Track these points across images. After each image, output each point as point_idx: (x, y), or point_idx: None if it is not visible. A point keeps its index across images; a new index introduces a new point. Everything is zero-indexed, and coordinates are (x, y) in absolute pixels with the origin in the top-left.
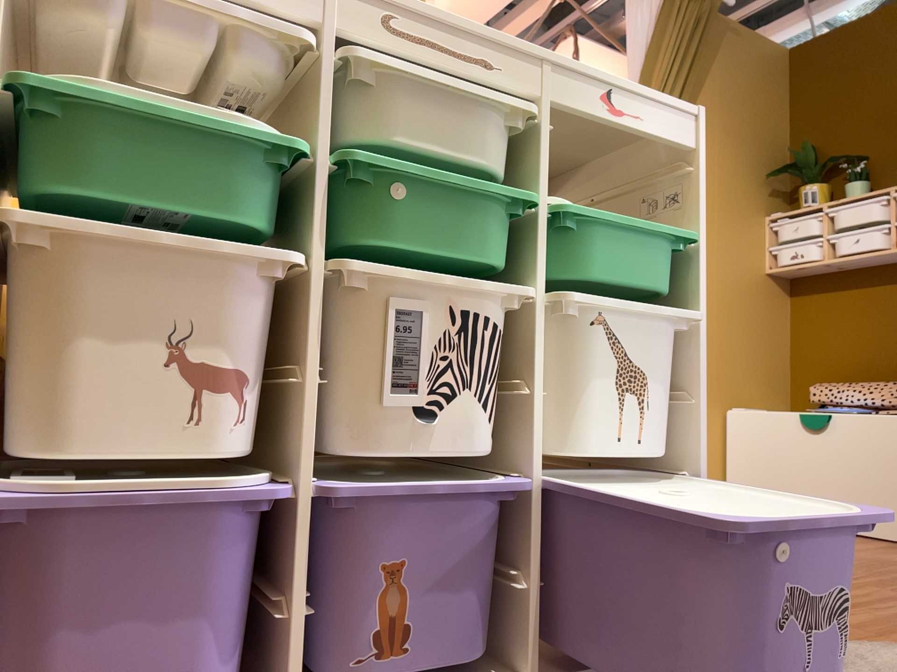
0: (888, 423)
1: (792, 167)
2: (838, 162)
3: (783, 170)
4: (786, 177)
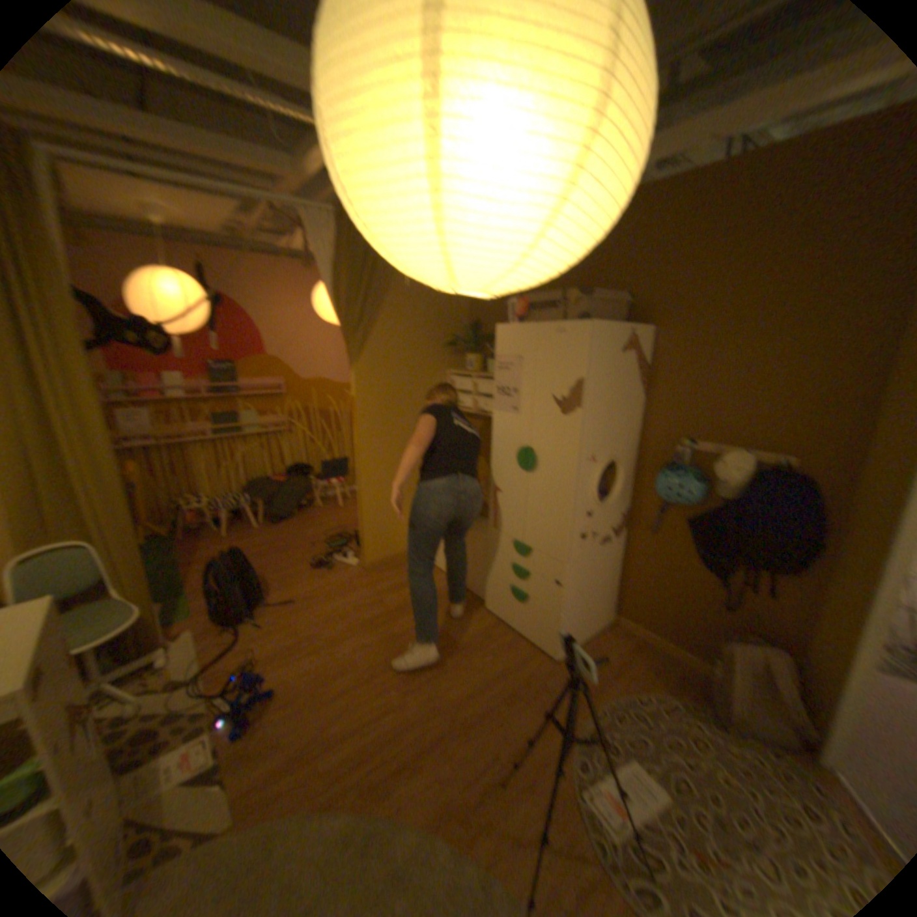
0: (479, 541)
1: (464, 342)
2: (492, 340)
3: (461, 342)
4: (462, 347)
